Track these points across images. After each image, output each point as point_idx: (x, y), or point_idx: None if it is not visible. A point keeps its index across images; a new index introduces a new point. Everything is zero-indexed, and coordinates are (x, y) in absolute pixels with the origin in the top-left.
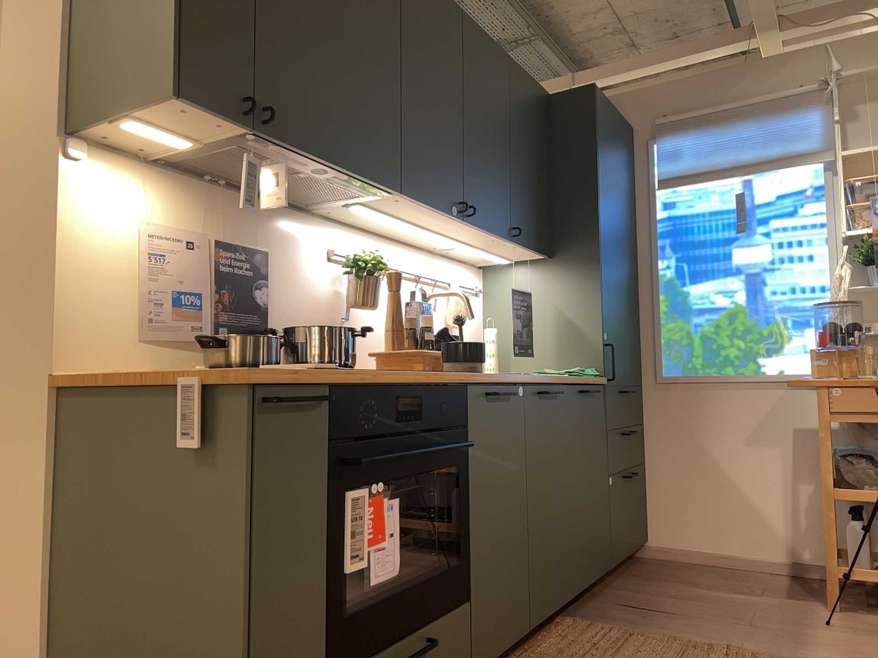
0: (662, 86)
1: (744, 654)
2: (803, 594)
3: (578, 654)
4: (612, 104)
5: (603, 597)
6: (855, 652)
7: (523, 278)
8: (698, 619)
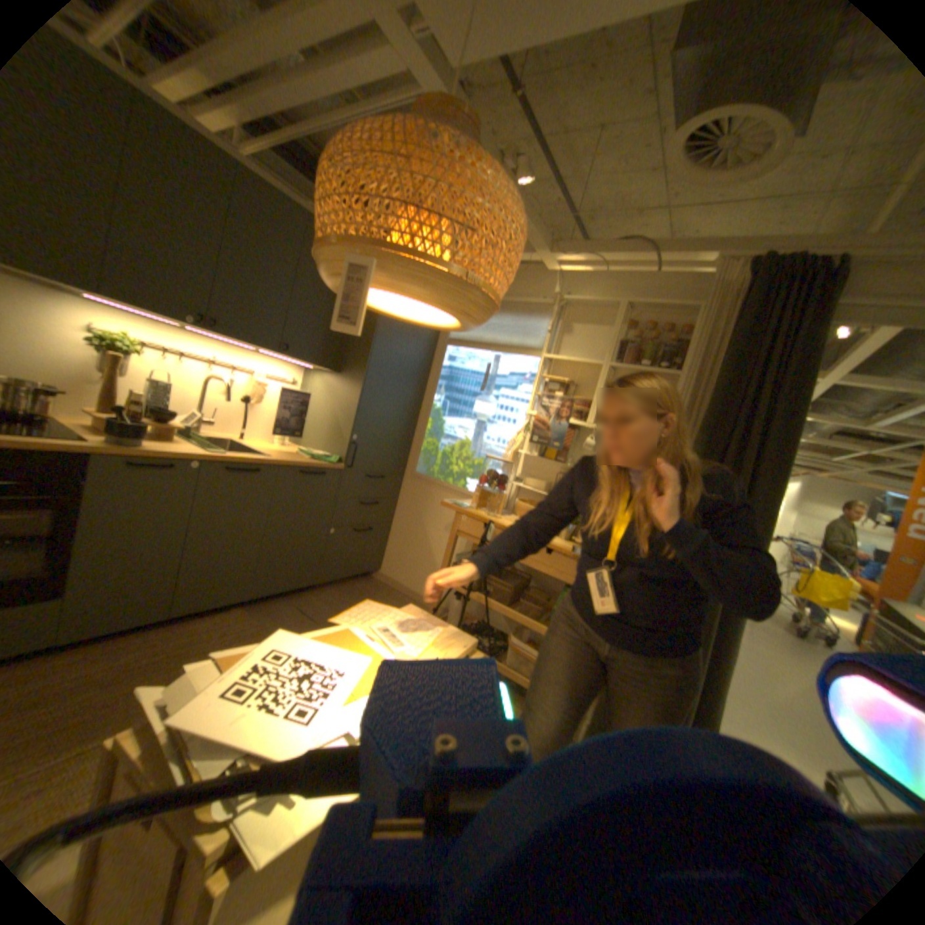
0: None
1: None
2: None
3: (200, 639)
4: None
5: (297, 600)
6: None
7: (321, 381)
8: None
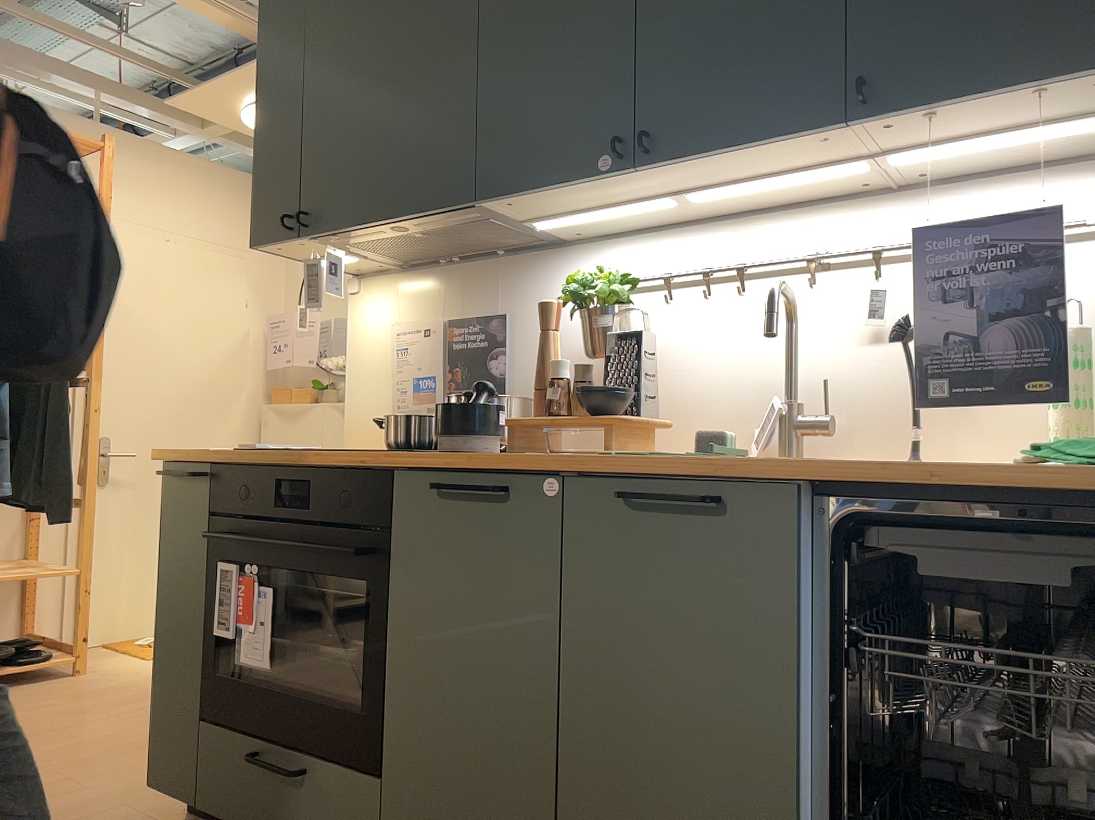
0: None
1: None
2: None
3: None
4: None
5: None
6: None
7: None
8: None
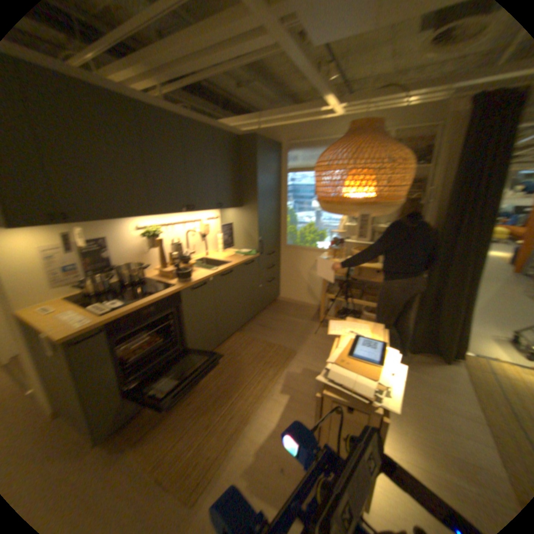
0: (292, 125)
1: (280, 350)
2: (315, 319)
3: (232, 351)
4: (273, 131)
5: (254, 322)
6: (314, 348)
7: (231, 214)
8: (277, 333)
